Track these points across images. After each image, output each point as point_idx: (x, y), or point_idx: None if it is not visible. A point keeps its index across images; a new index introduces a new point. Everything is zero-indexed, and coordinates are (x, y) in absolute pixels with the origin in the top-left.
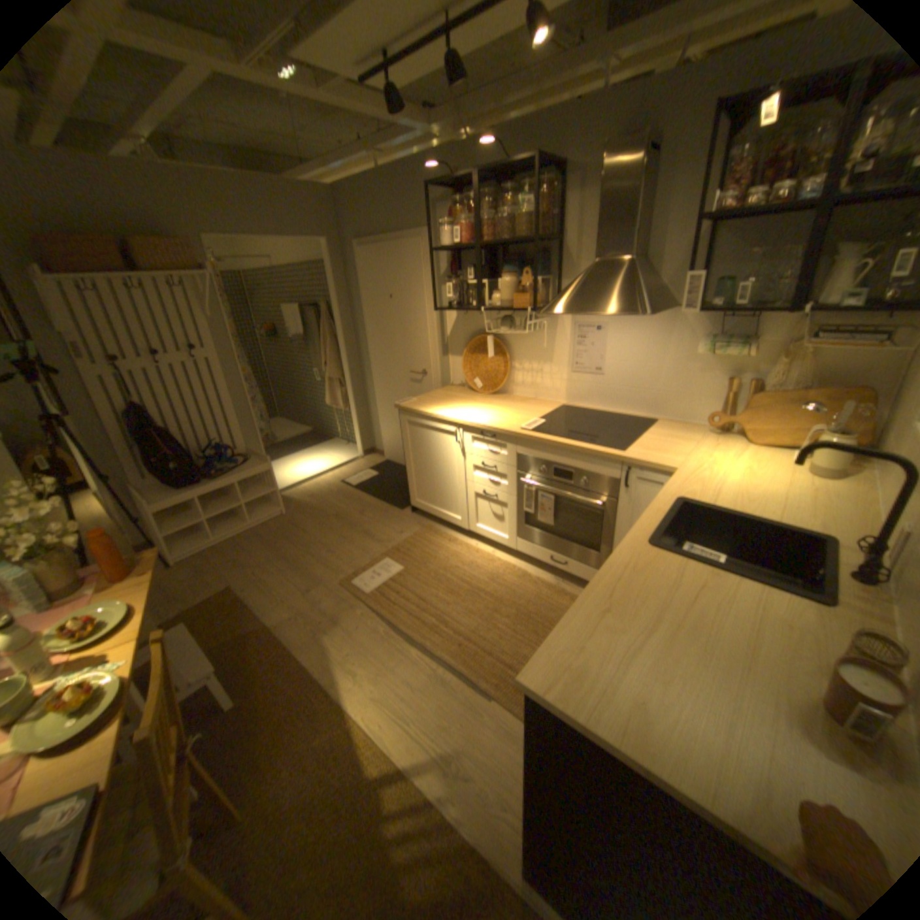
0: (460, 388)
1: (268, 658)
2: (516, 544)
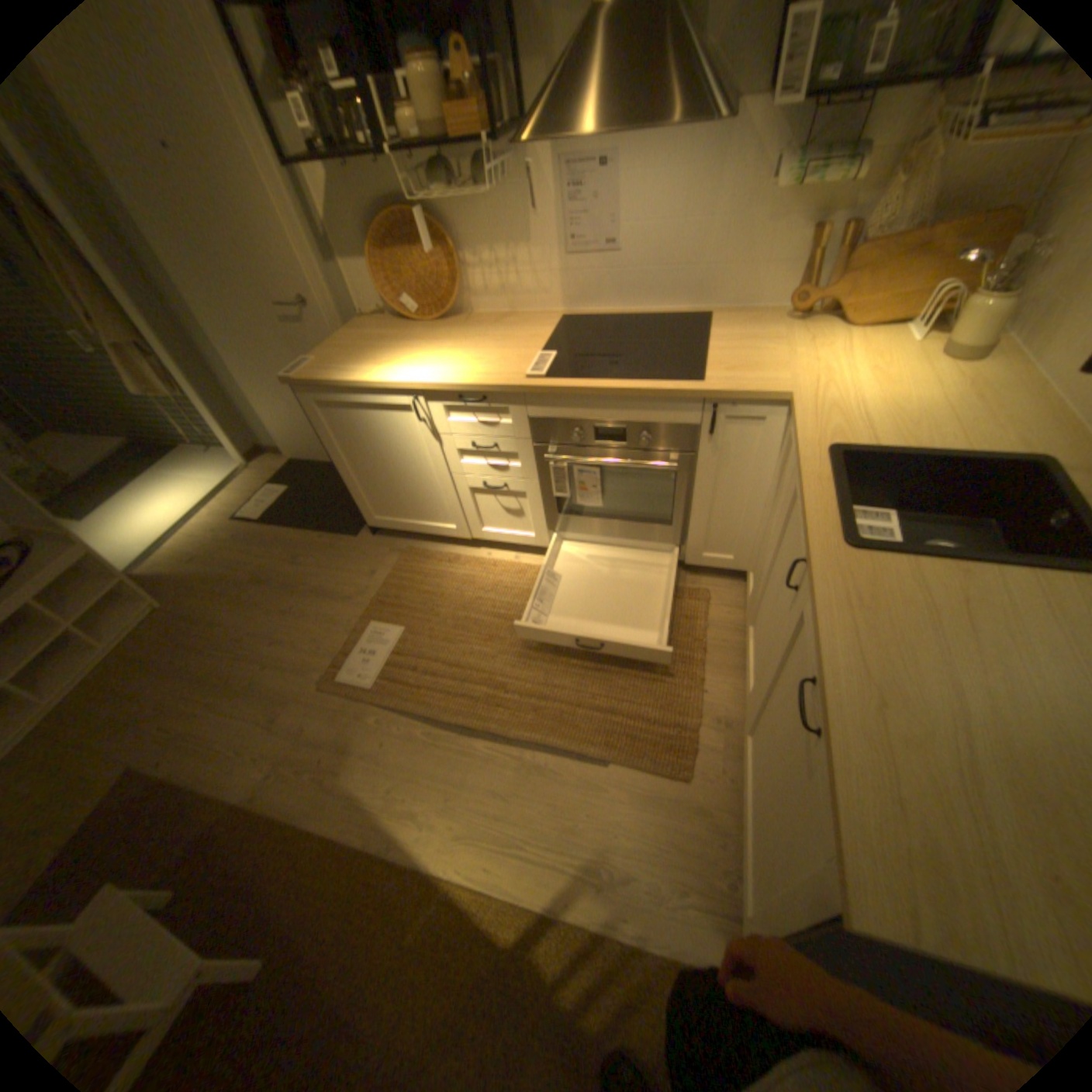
0: (379, 317)
1: (263, 851)
2: (549, 540)
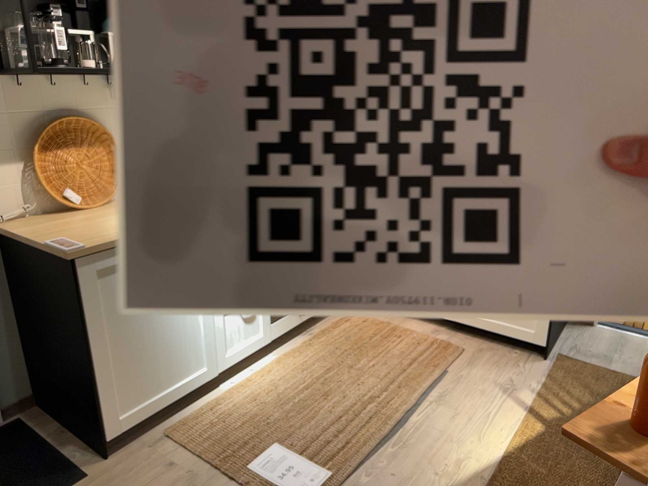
0: (32, 218)
1: None
2: (272, 334)
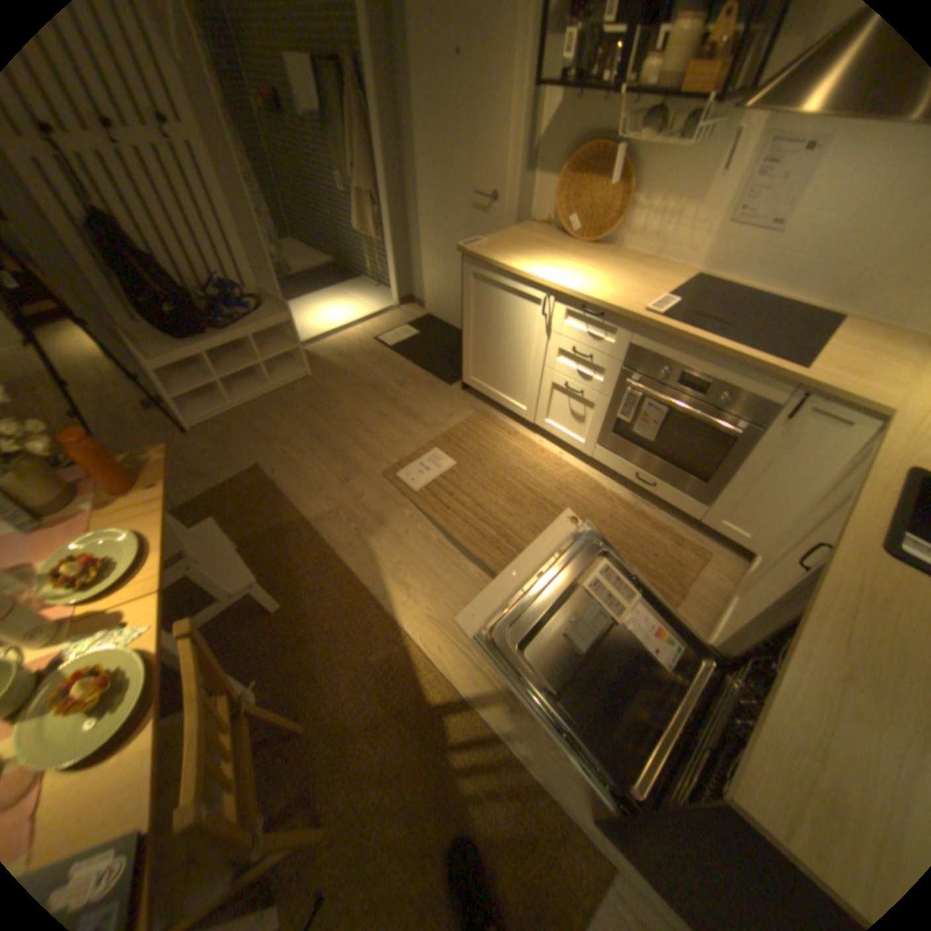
0: (546, 227)
1: (312, 555)
2: (594, 451)
